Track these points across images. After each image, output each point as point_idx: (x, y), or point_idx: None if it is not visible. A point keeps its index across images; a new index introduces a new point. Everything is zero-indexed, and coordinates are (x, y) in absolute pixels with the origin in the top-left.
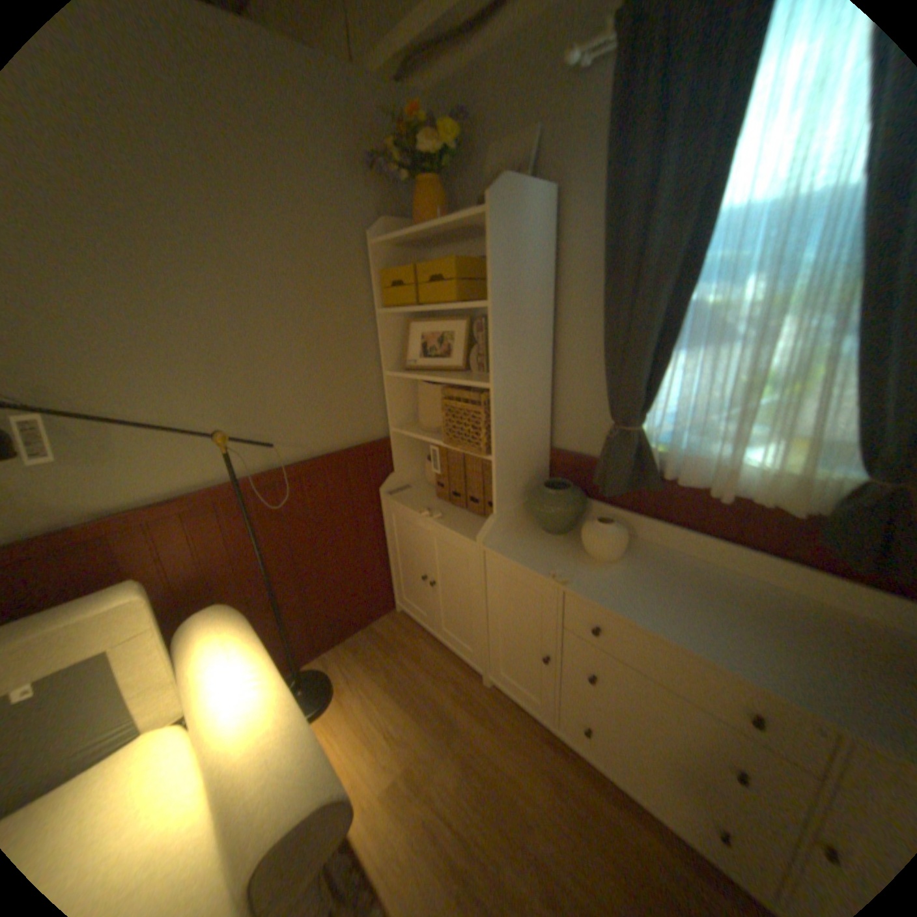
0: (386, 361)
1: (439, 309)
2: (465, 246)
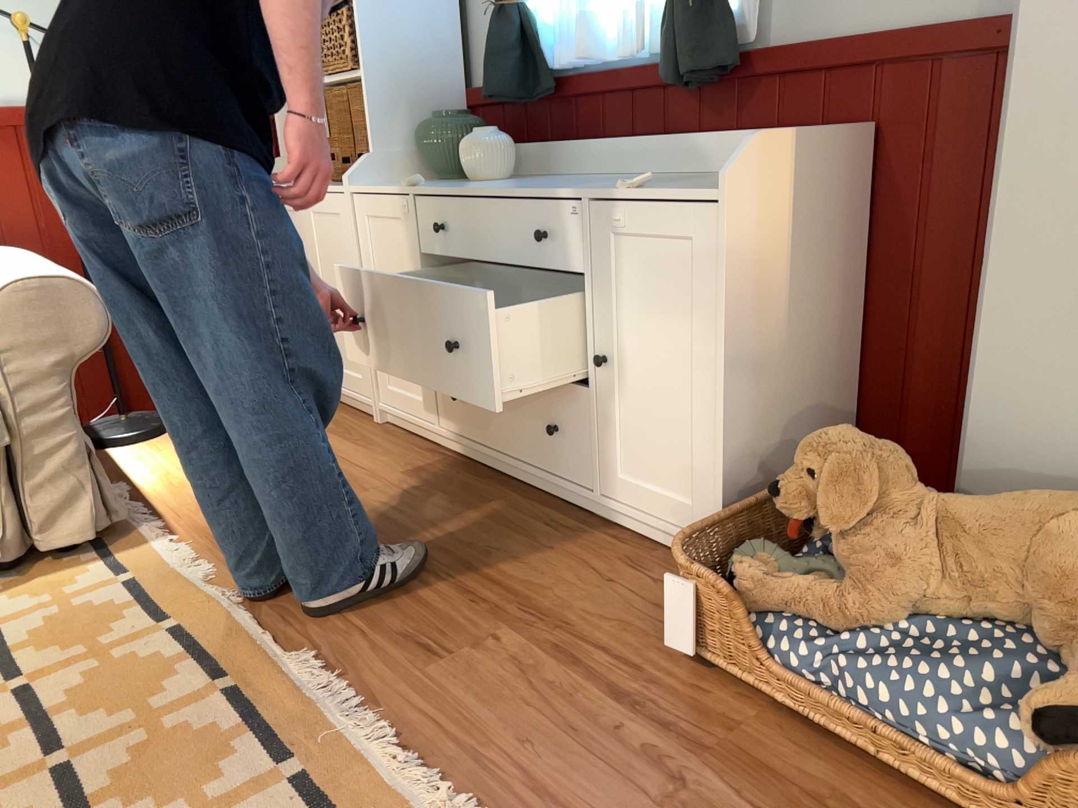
0: None
1: None
2: None
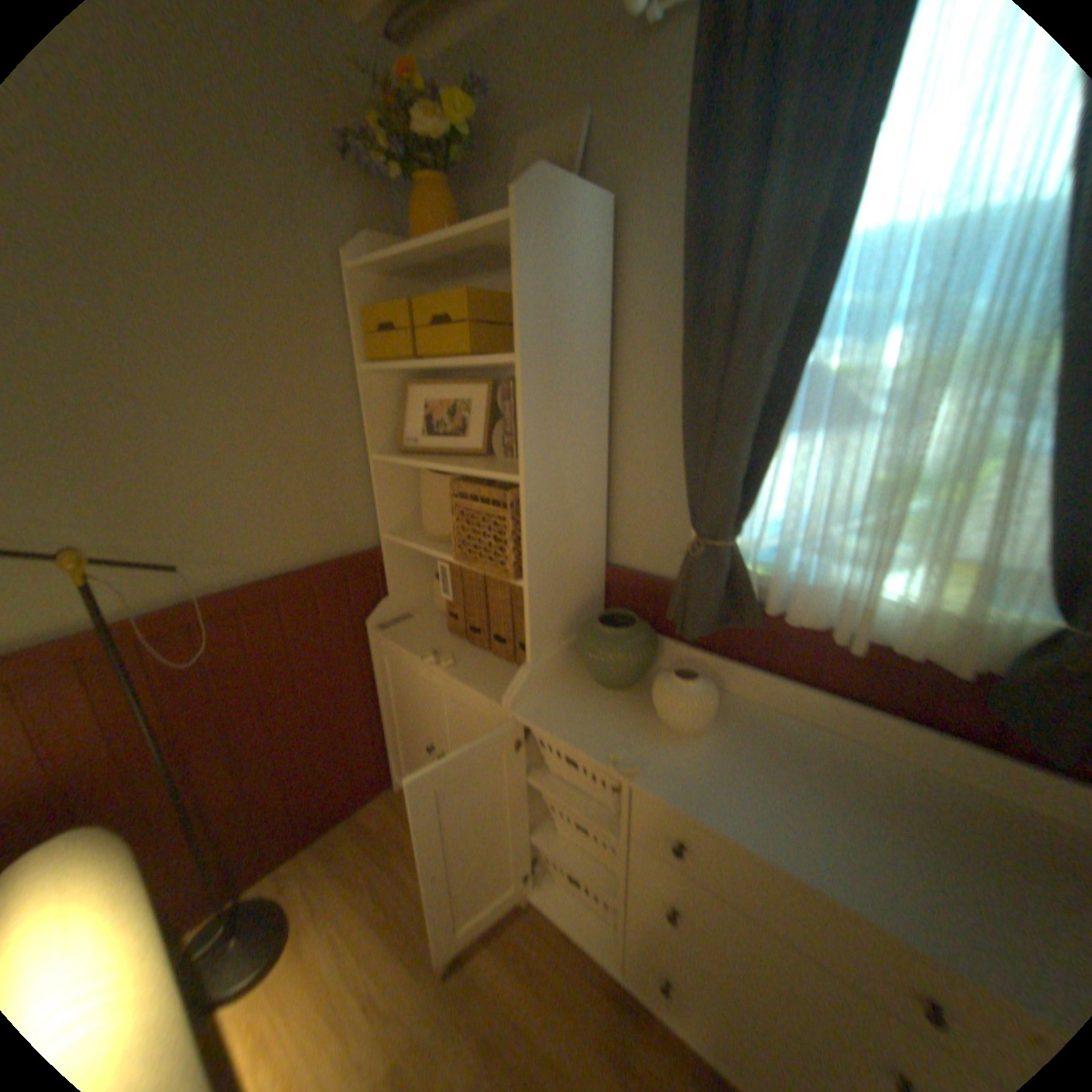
0: (374, 440)
1: (447, 366)
2: (486, 281)
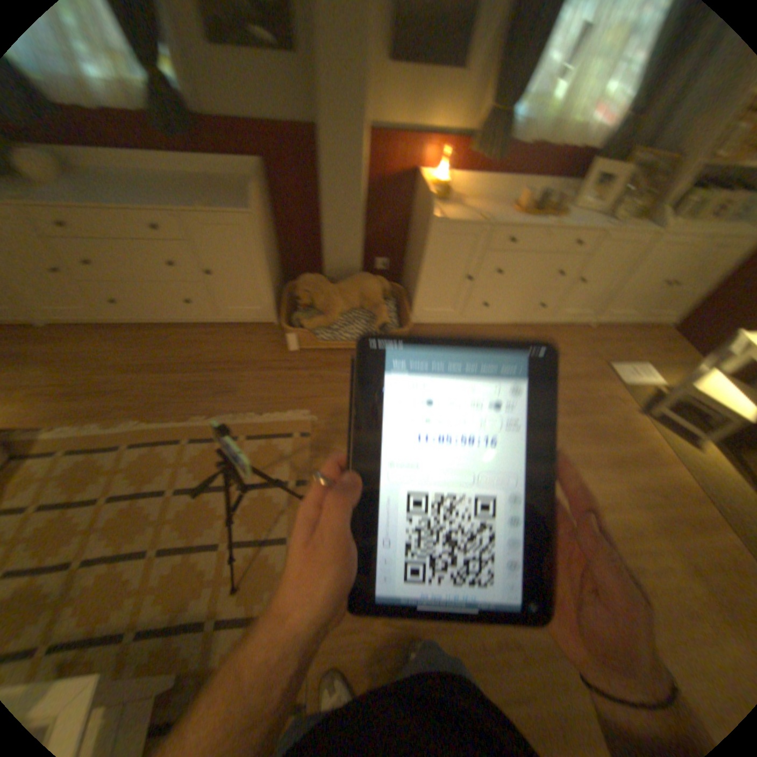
0: None
1: None
2: None
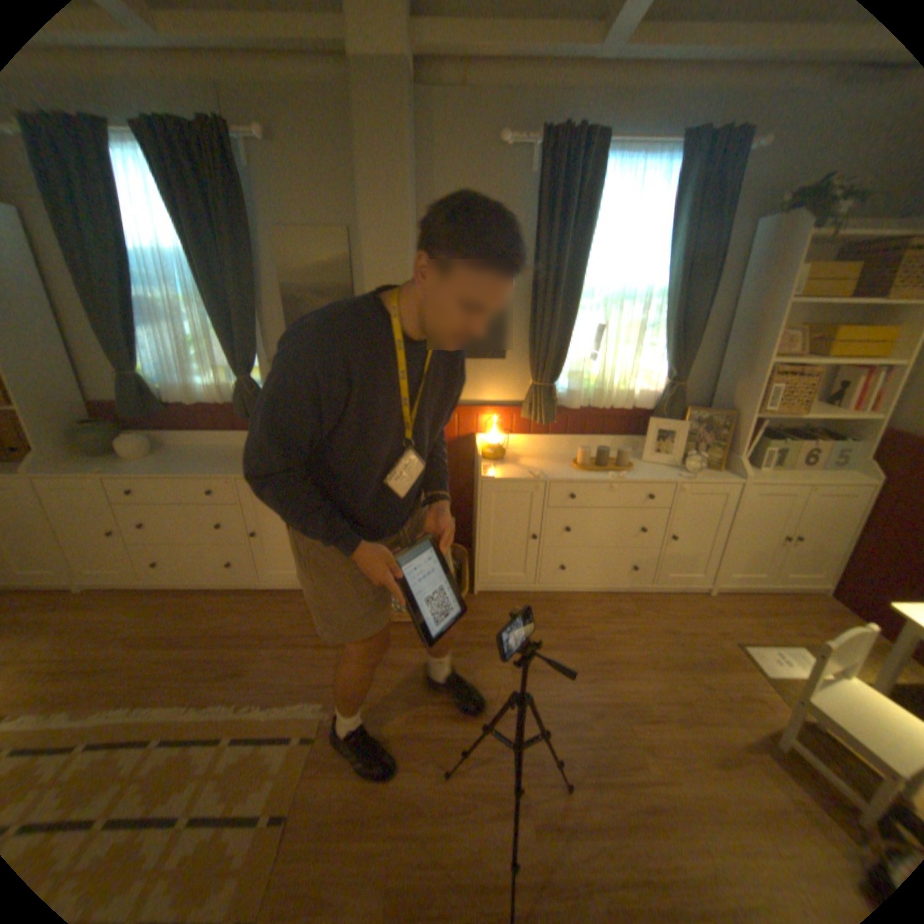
0: None
1: None
2: None
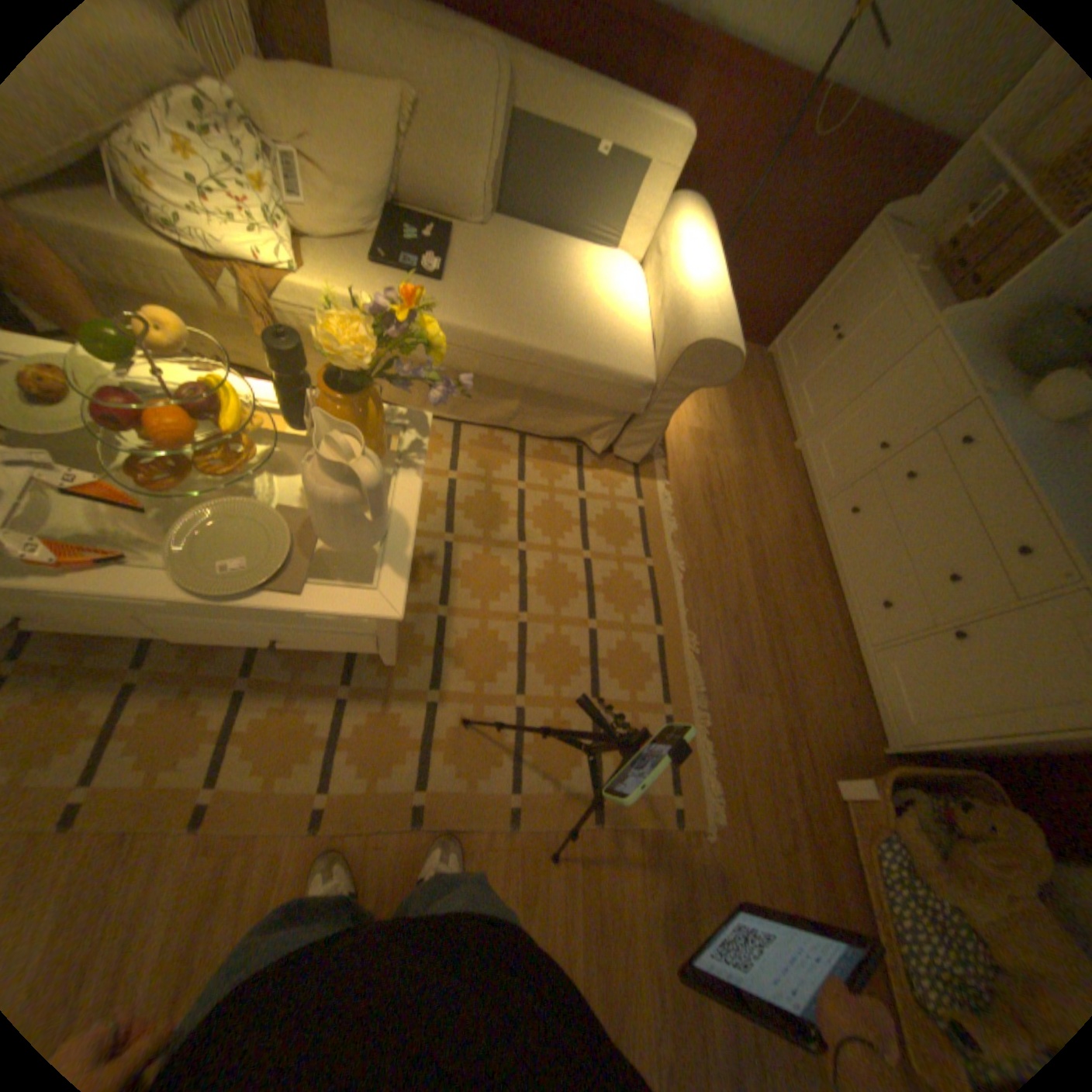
0: None
1: None
2: None
